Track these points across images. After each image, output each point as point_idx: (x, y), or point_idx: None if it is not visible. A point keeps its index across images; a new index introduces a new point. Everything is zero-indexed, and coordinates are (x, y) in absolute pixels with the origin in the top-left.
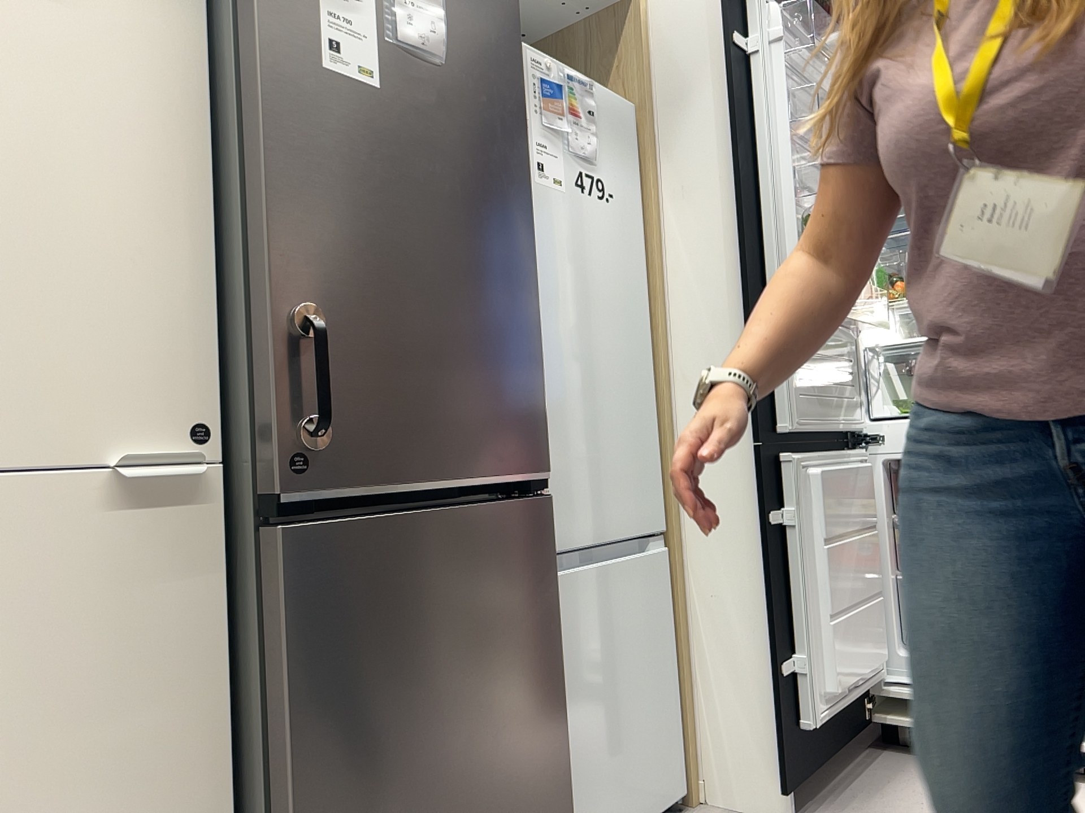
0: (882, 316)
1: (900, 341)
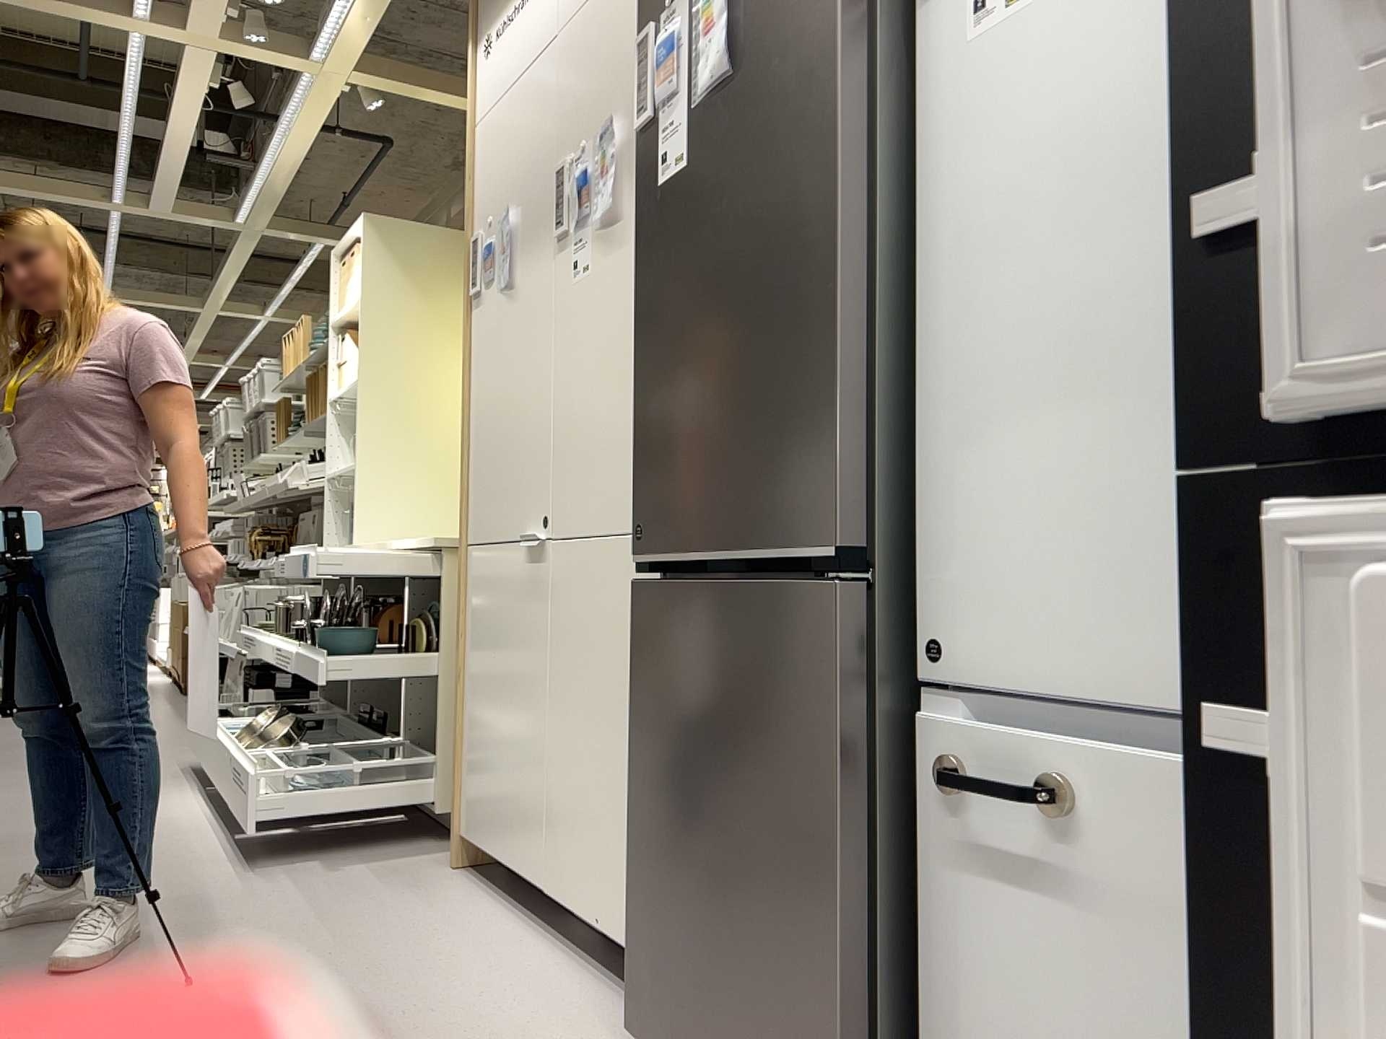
0: None
1: None
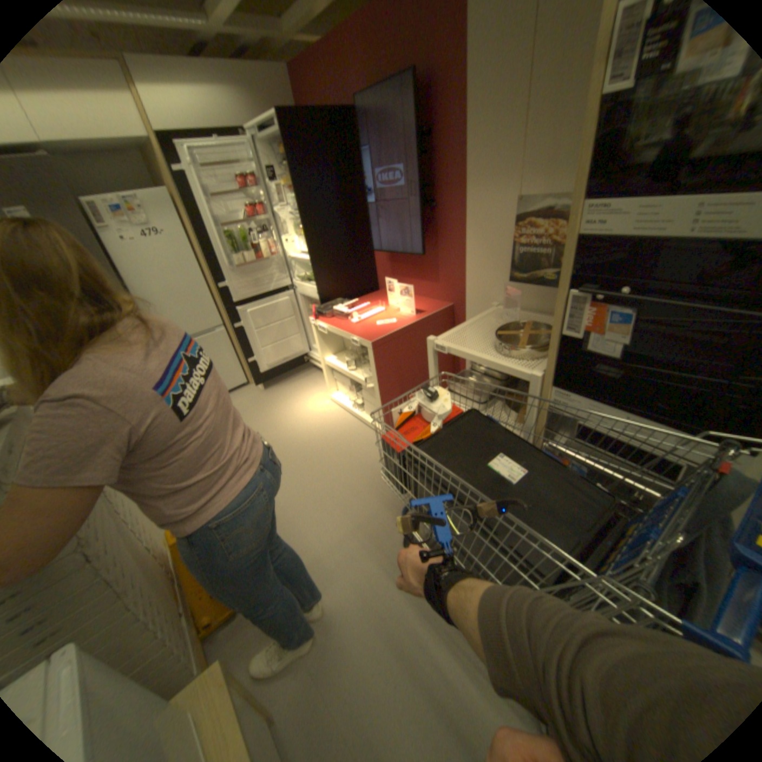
0: (299, 242)
1: (305, 251)
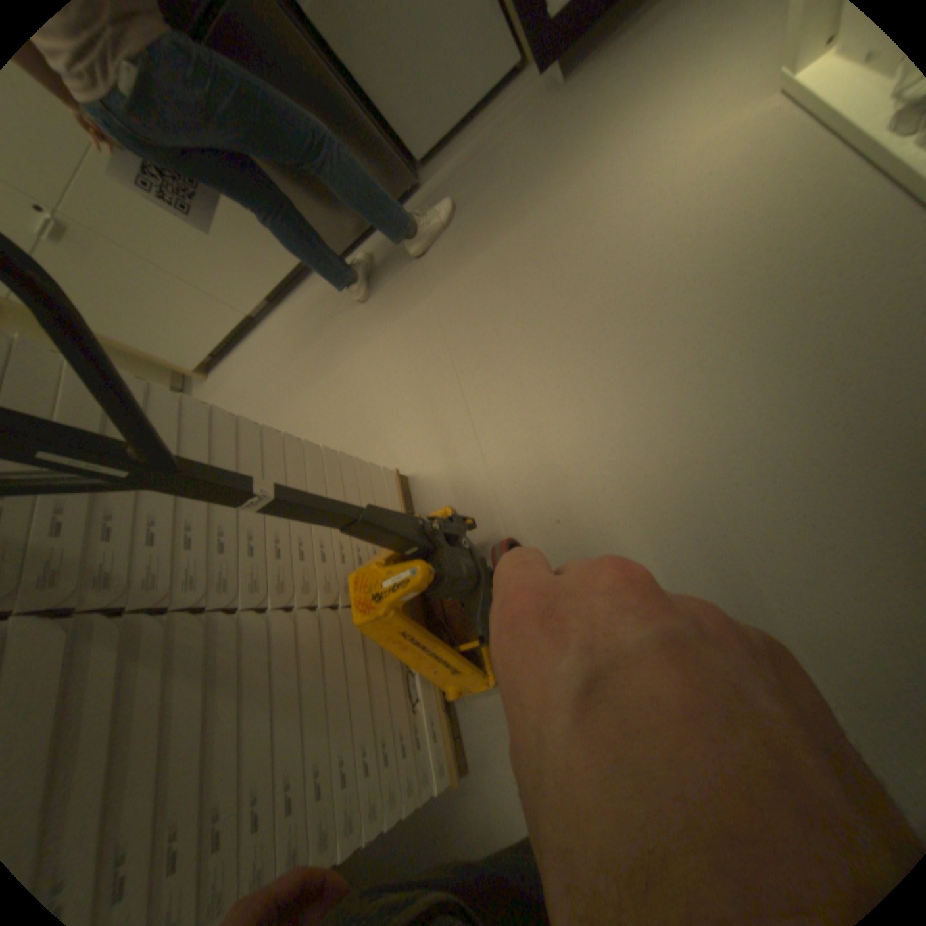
0: None
1: None
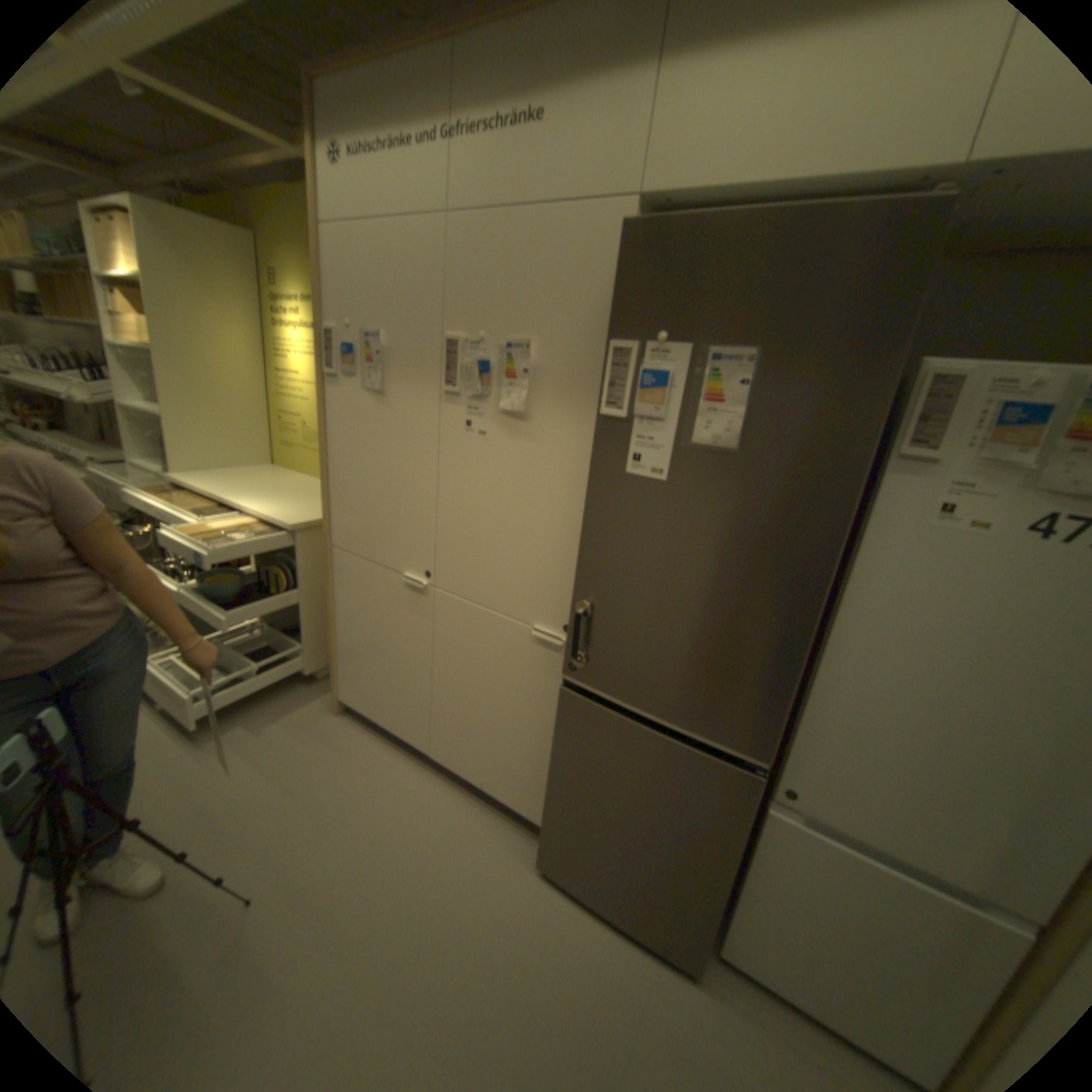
0: None
1: None
